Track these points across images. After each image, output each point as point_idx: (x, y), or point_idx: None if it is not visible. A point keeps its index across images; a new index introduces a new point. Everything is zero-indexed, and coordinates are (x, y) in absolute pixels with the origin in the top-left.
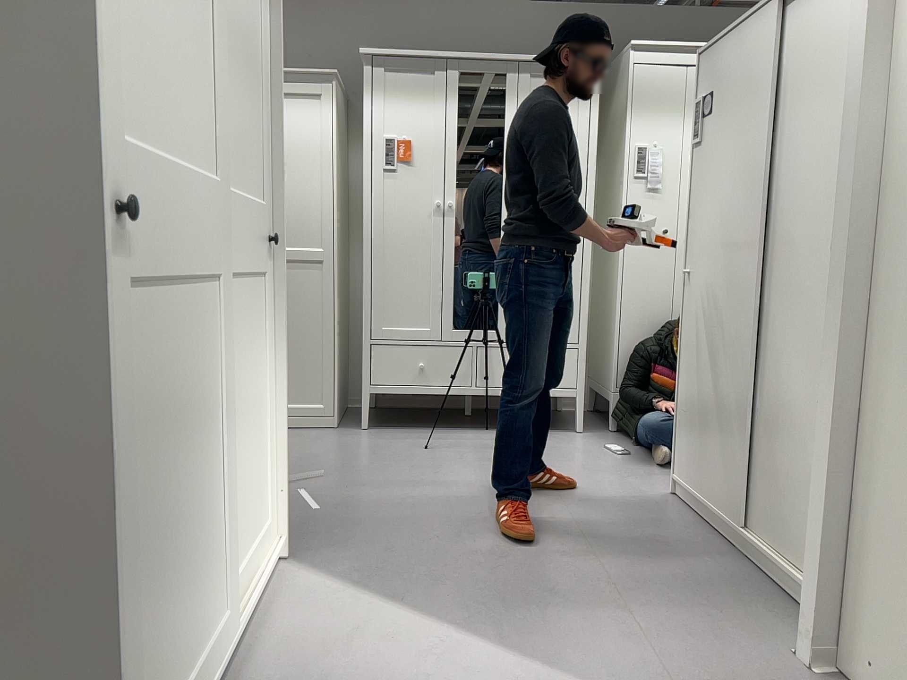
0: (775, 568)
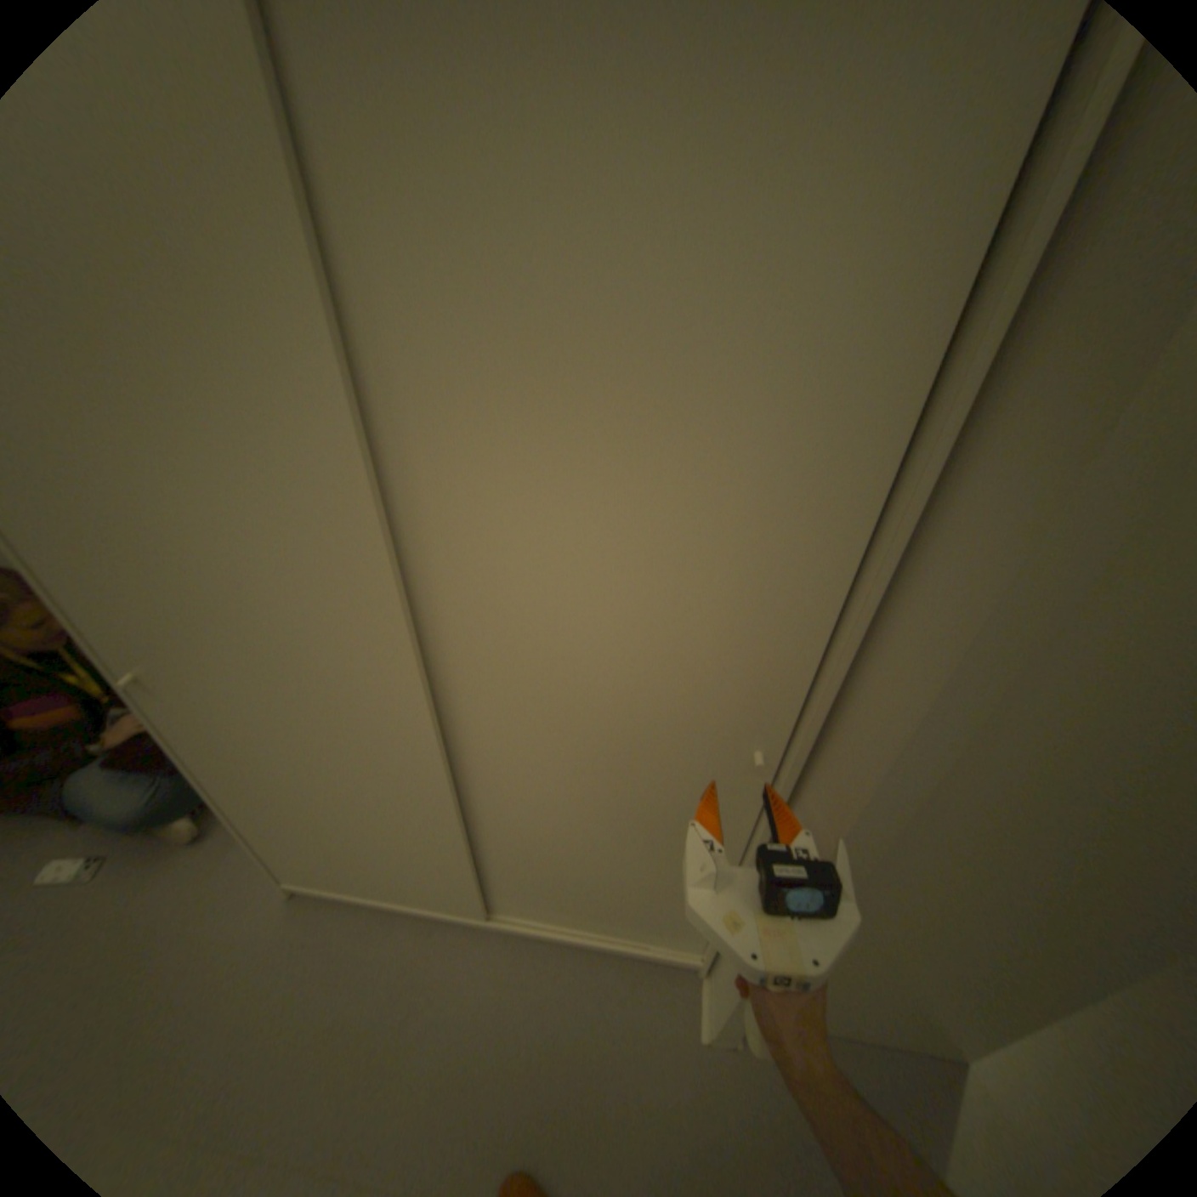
0: (562, 941)
